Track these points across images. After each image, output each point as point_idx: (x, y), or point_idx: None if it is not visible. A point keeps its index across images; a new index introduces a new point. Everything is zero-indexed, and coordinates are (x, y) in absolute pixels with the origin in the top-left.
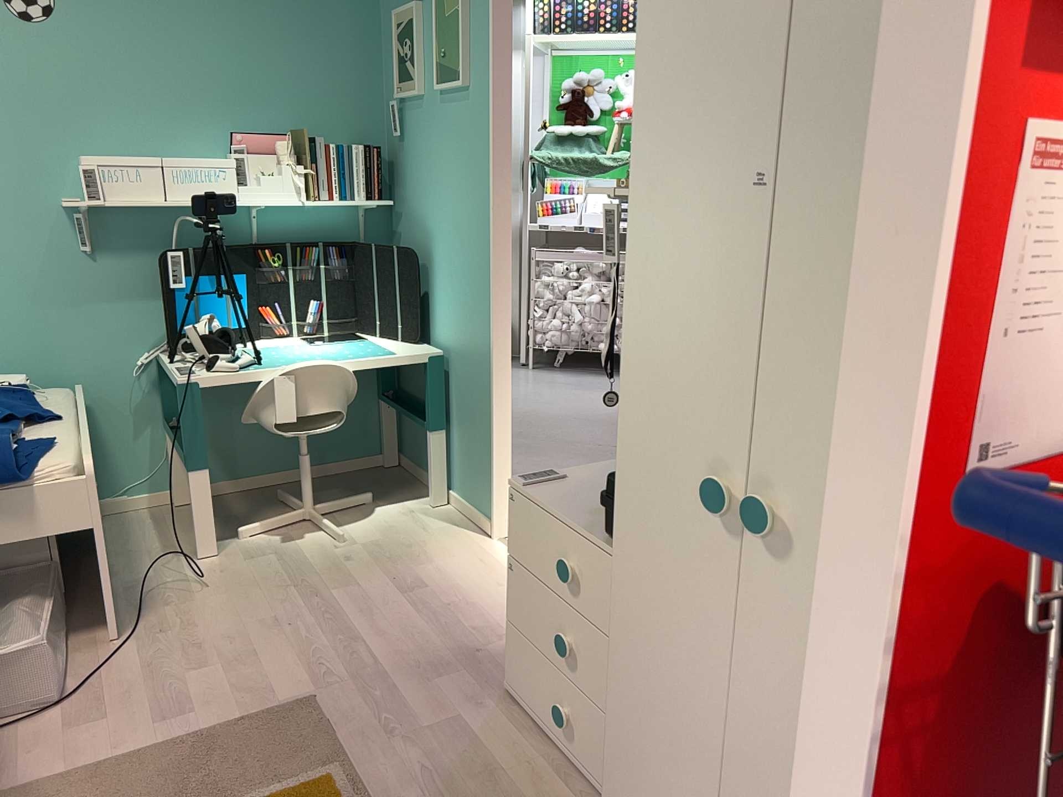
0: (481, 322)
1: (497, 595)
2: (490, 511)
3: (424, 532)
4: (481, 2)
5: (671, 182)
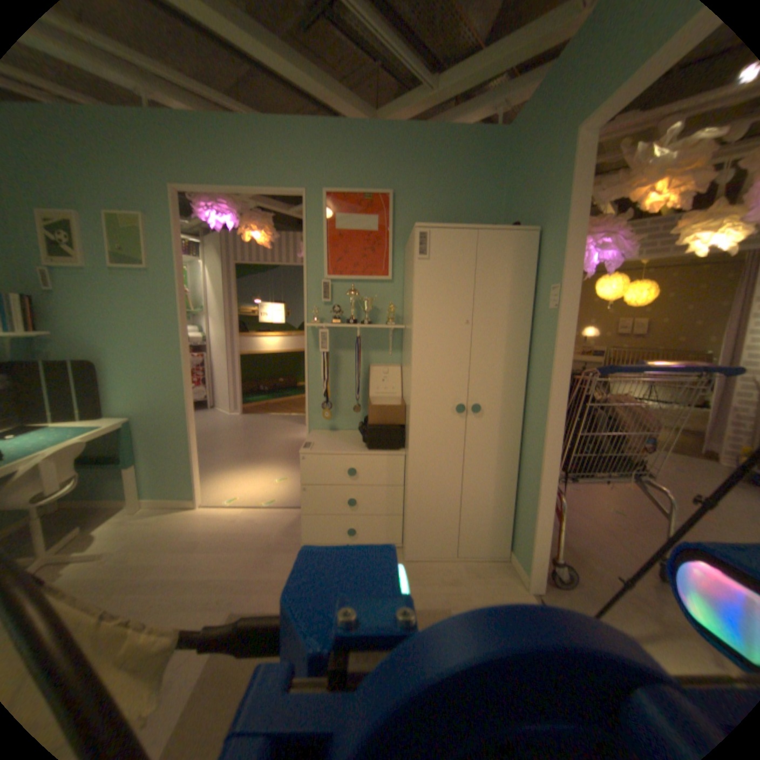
0: (172, 397)
1: (238, 526)
2: (190, 495)
3: (149, 526)
4: (160, 228)
5: (432, 325)
